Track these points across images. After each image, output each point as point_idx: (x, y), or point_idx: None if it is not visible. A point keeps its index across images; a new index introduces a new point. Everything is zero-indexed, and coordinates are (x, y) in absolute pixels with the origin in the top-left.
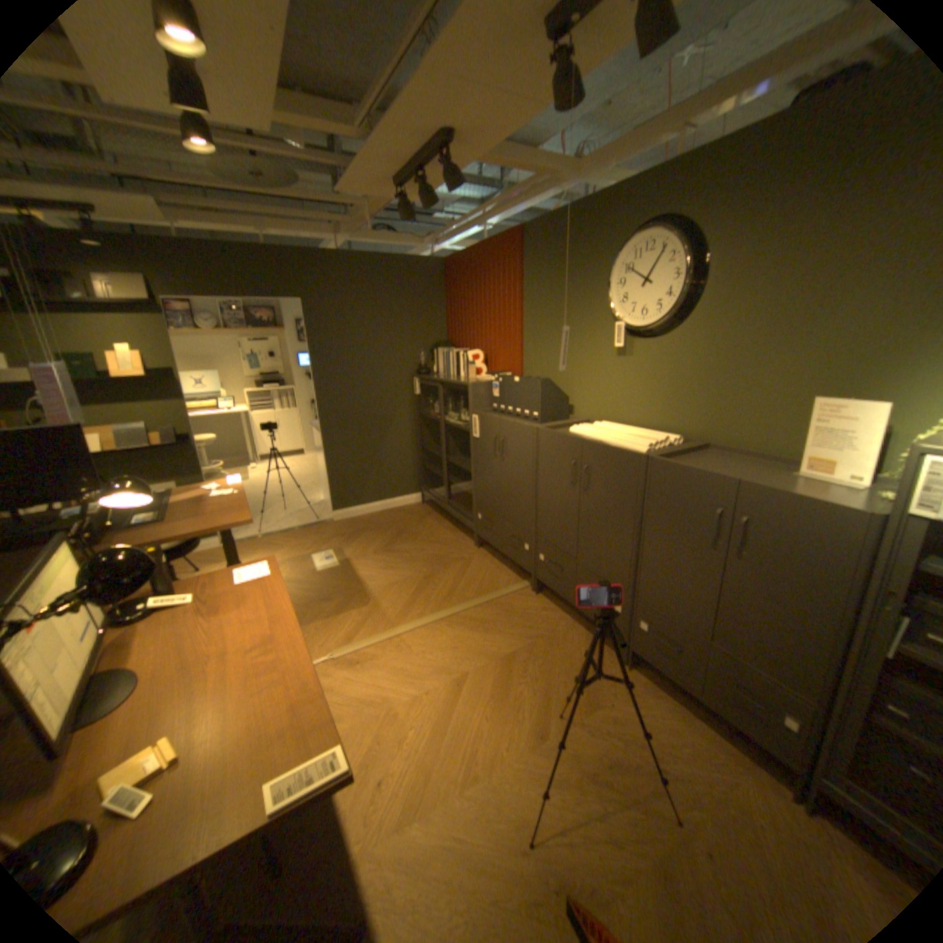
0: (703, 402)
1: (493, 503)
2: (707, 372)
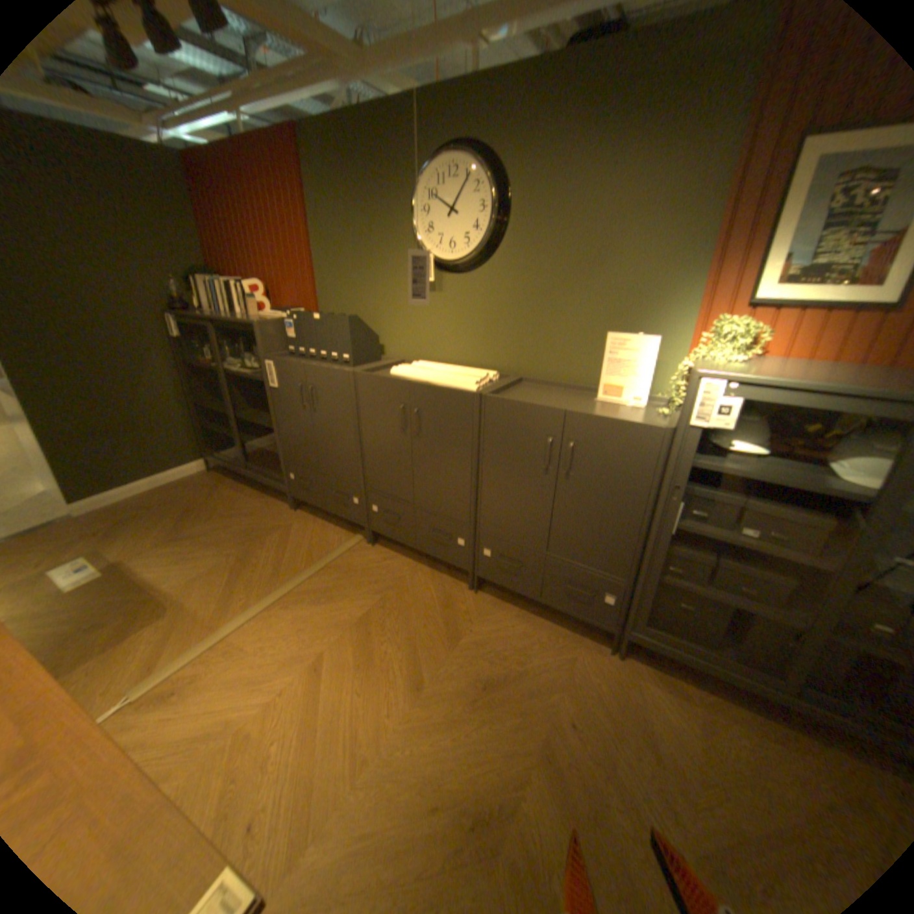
0: (511, 339)
1: (307, 459)
2: (513, 309)
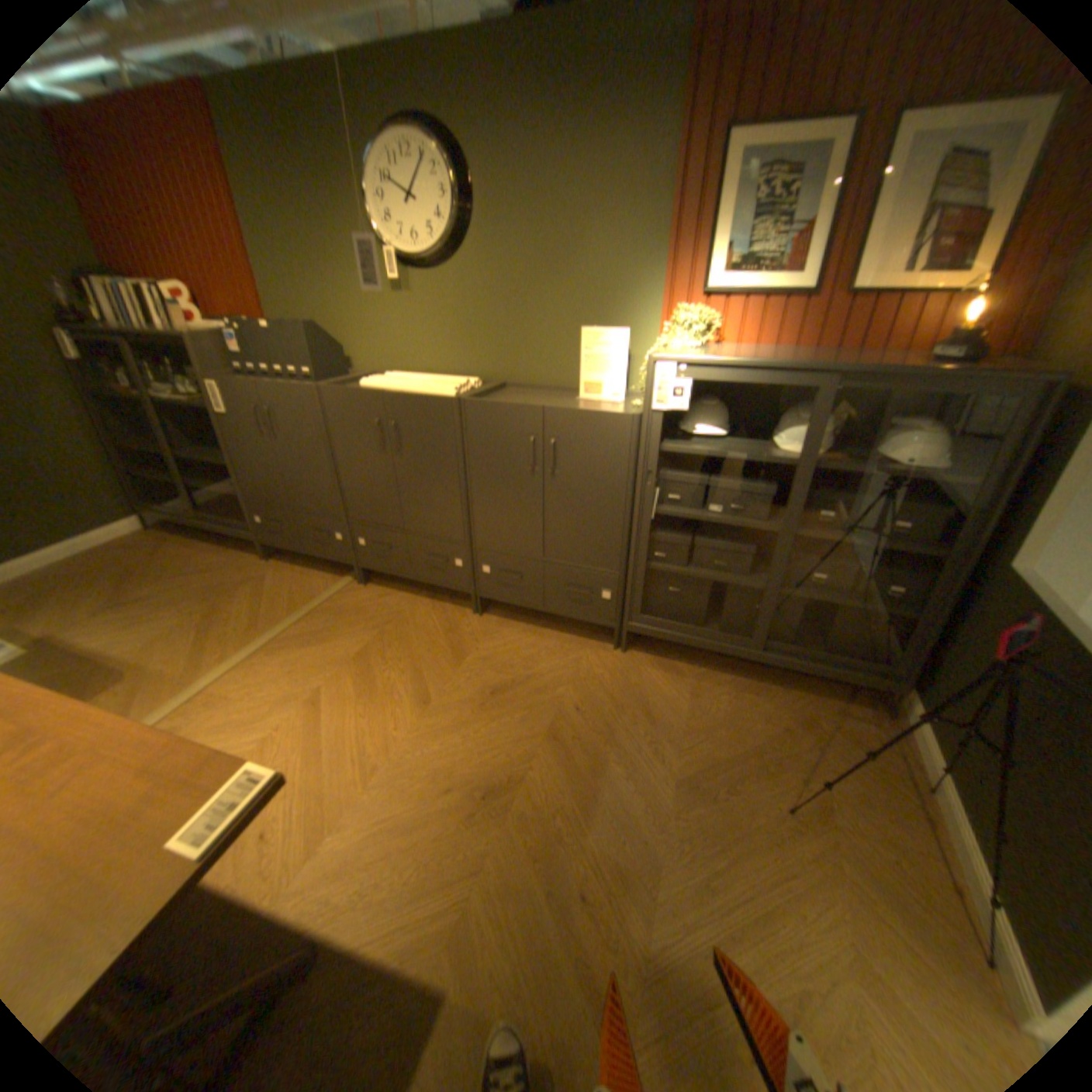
0: (490, 342)
1: (275, 497)
2: (489, 309)
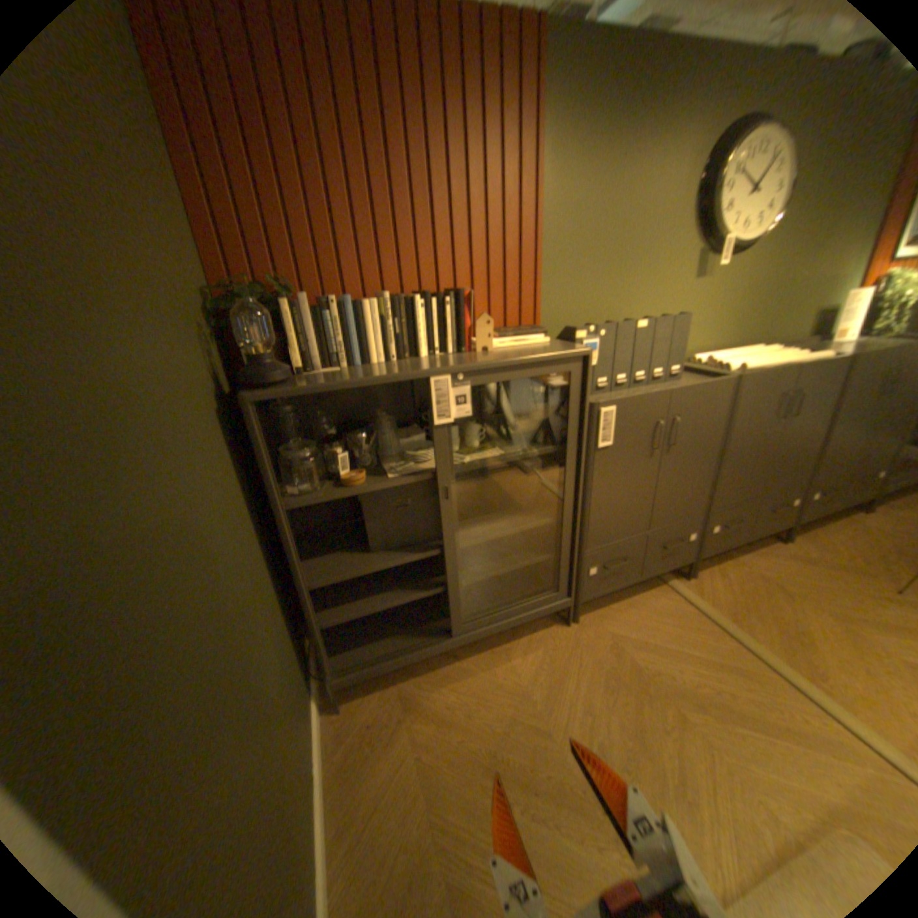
0: (762, 313)
1: (631, 528)
2: (768, 285)
